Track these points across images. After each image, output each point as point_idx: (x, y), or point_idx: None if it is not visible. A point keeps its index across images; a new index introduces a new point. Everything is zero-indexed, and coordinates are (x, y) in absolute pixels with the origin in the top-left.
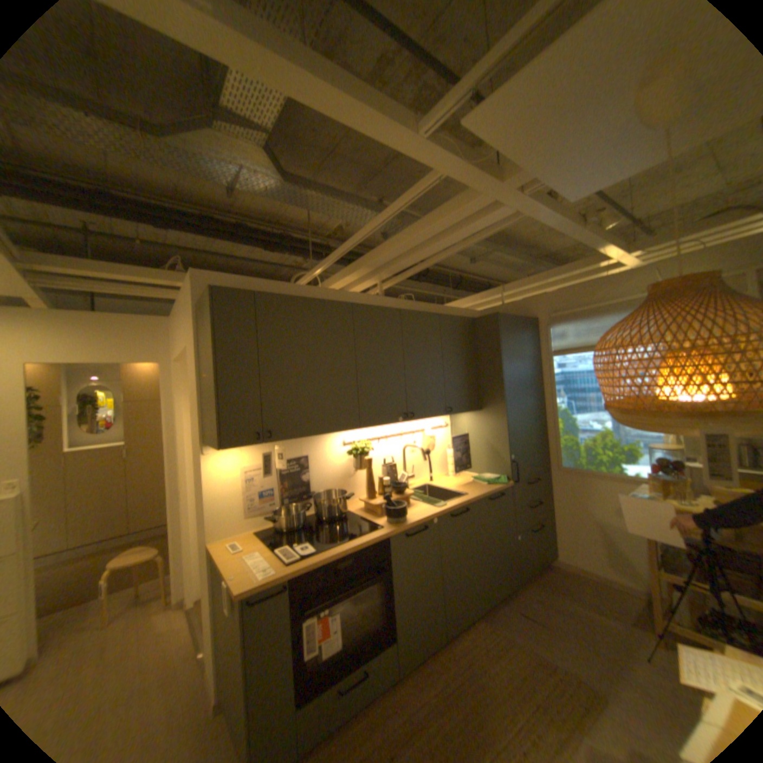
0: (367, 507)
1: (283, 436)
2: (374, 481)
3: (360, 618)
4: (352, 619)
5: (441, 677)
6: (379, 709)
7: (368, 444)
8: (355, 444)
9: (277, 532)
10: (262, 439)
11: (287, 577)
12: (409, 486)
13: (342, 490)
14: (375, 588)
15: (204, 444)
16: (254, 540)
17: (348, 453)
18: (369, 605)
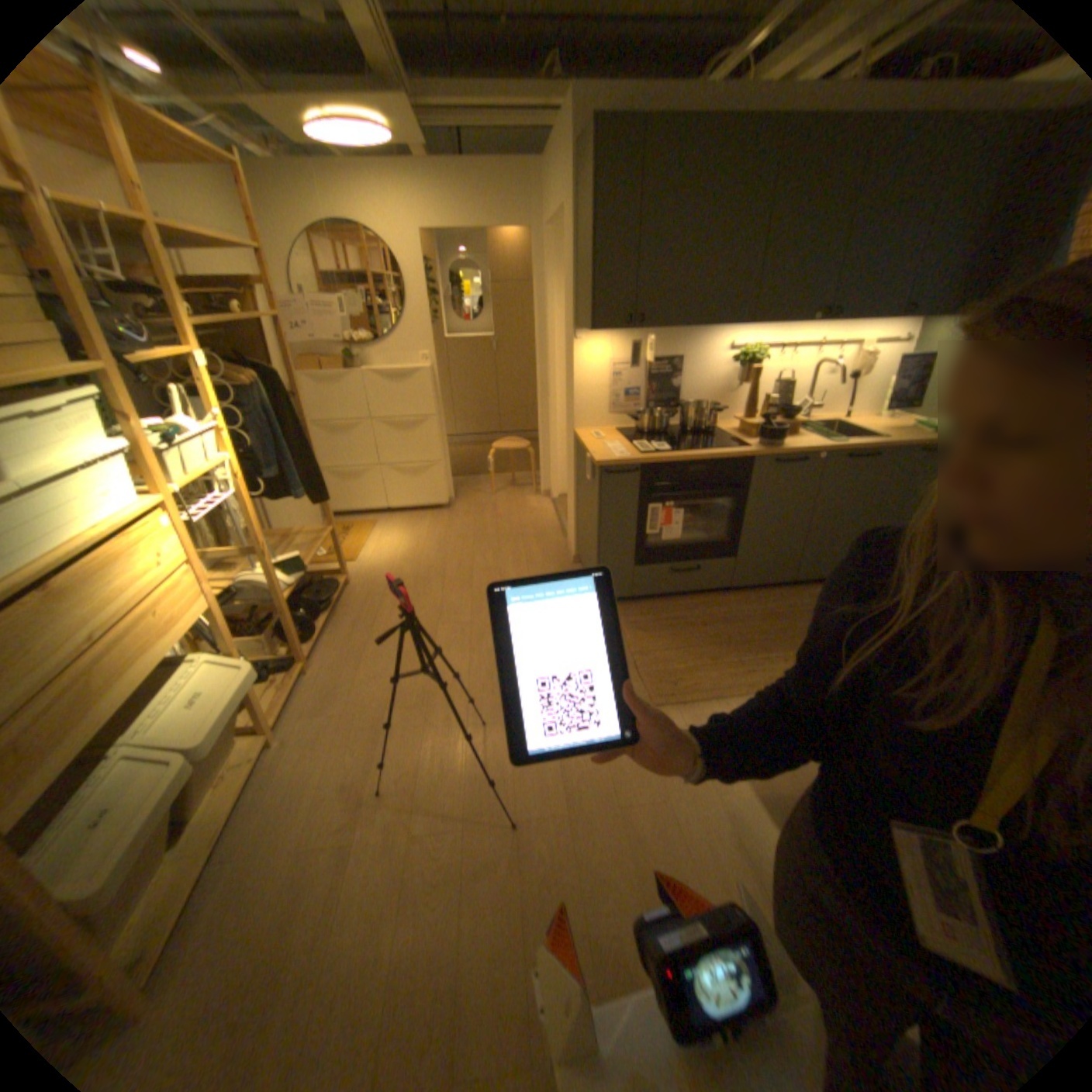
0: (740, 427)
1: (654, 326)
2: (759, 402)
3: (704, 527)
4: (695, 523)
5: (774, 602)
6: (705, 600)
7: (762, 350)
8: (745, 349)
9: (636, 432)
10: (633, 326)
11: (639, 462)
12: (809, 418)
13: (715, 404)
14: (725, 505)
15: (575, 327)
16: (614, 434)
17: (733, 359)
18: (716, 520)
